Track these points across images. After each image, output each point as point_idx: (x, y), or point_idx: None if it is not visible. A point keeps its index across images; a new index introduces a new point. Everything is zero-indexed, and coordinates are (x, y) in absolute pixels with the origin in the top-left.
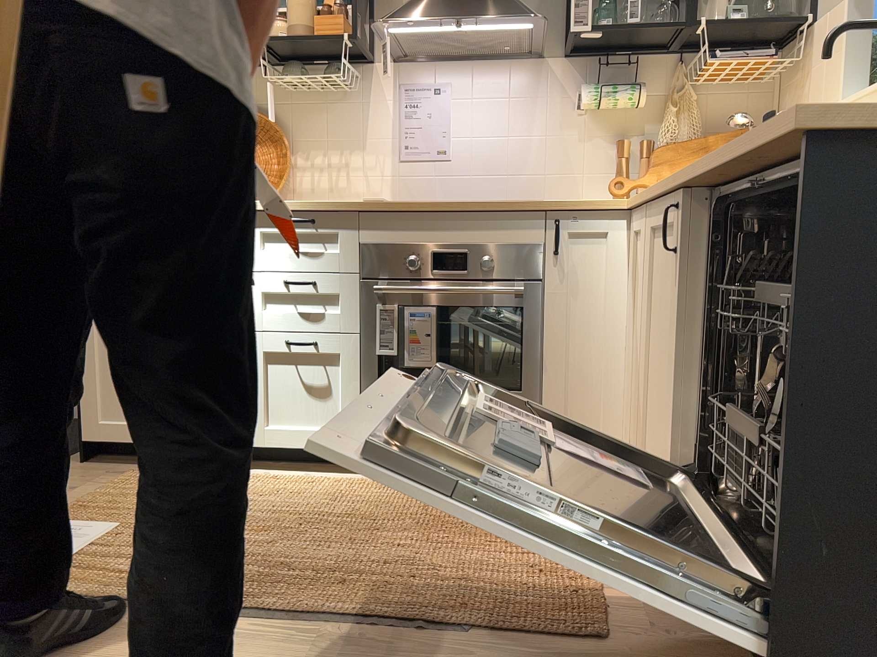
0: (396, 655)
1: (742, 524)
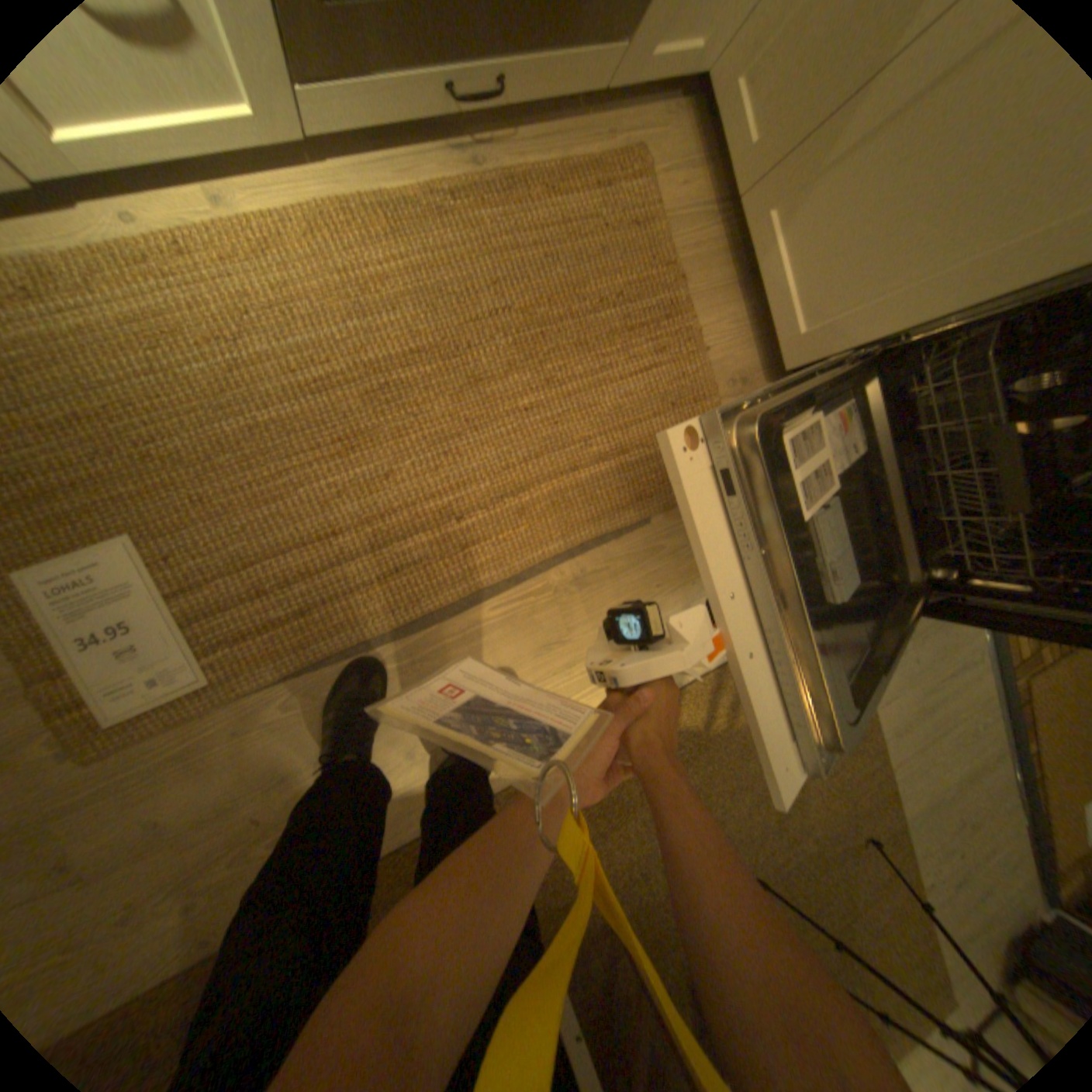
0: (607, 571)
1: (926, 527)
